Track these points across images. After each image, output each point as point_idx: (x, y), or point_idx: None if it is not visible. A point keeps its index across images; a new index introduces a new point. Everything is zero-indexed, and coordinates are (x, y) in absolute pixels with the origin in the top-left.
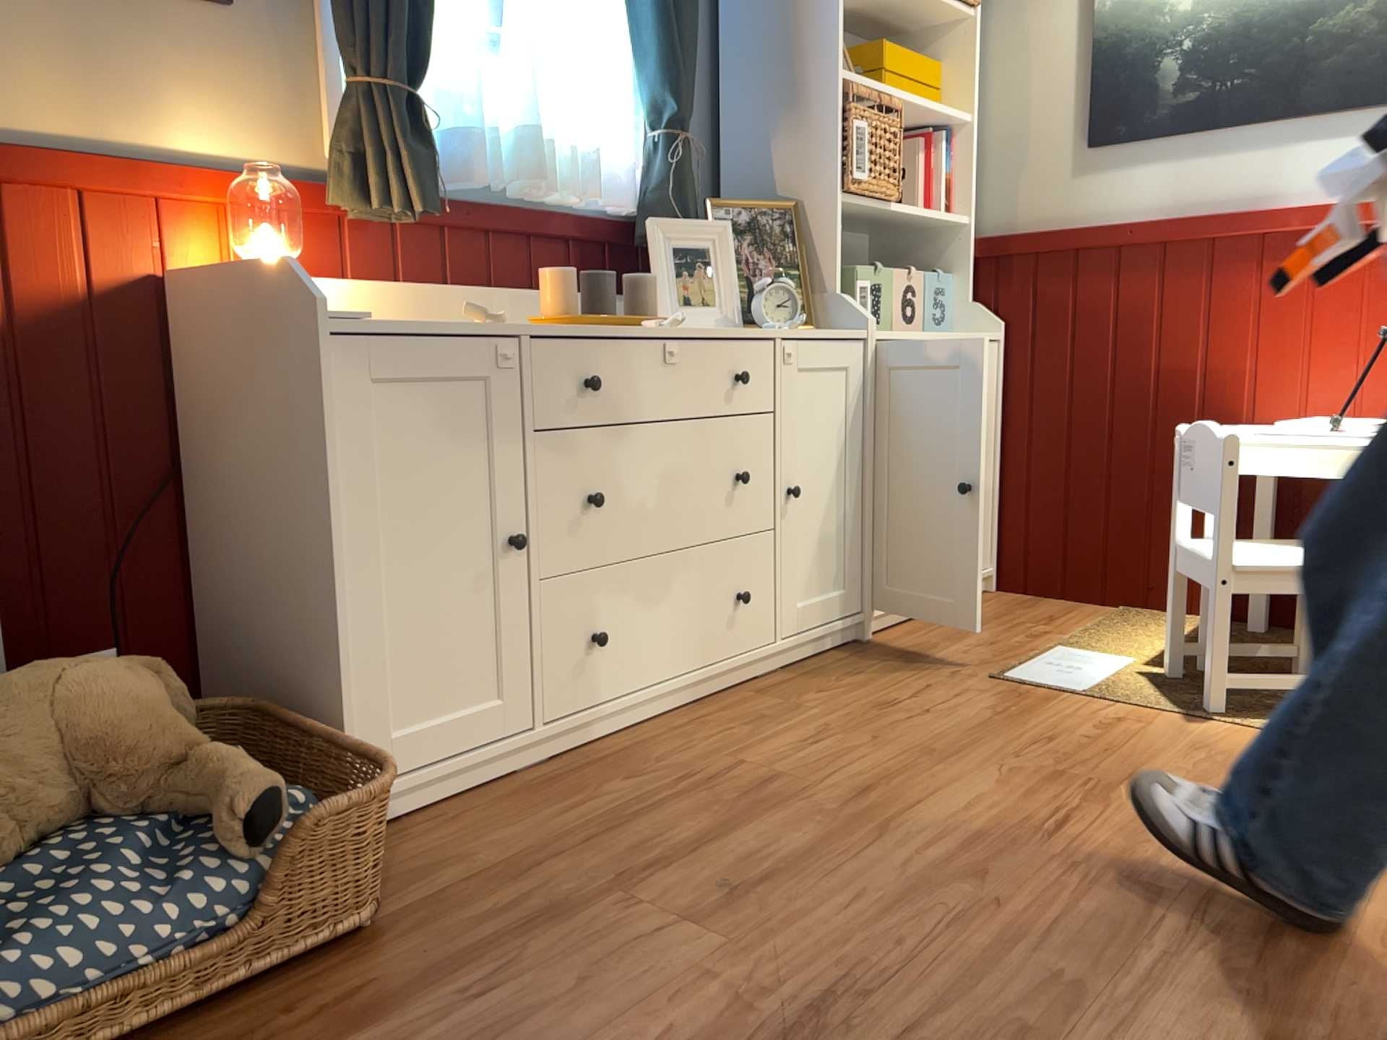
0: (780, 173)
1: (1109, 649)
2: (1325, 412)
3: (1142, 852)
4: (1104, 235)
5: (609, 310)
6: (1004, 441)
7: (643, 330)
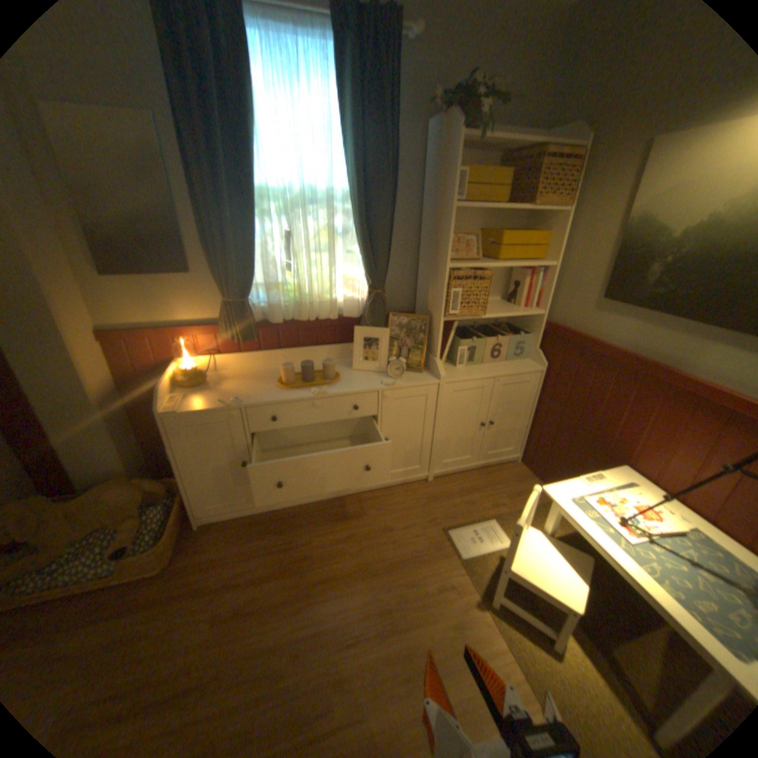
0: (429, 300)
1: (512, 533)
2: (671, 487)
3: (355, 682)
4: (596, 347)
5: (310, 377)
6: (537, 412)
7: (305, 396)
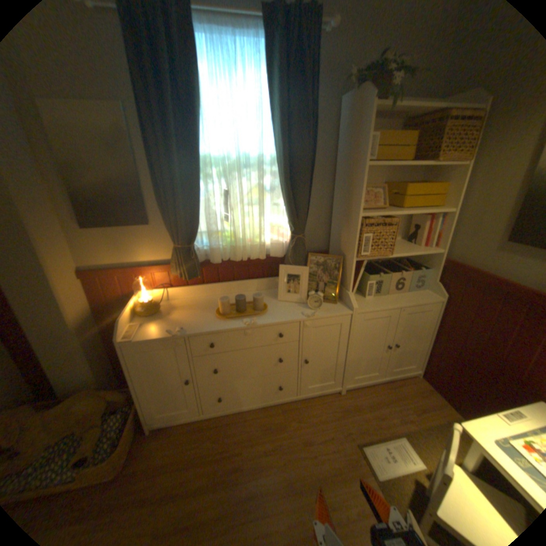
0: (342, 242)
1: (424, 453)
2: None
3: None
4: (502, 284)
5: (242, 309)
6: (438, 336)
7: (238, 326)
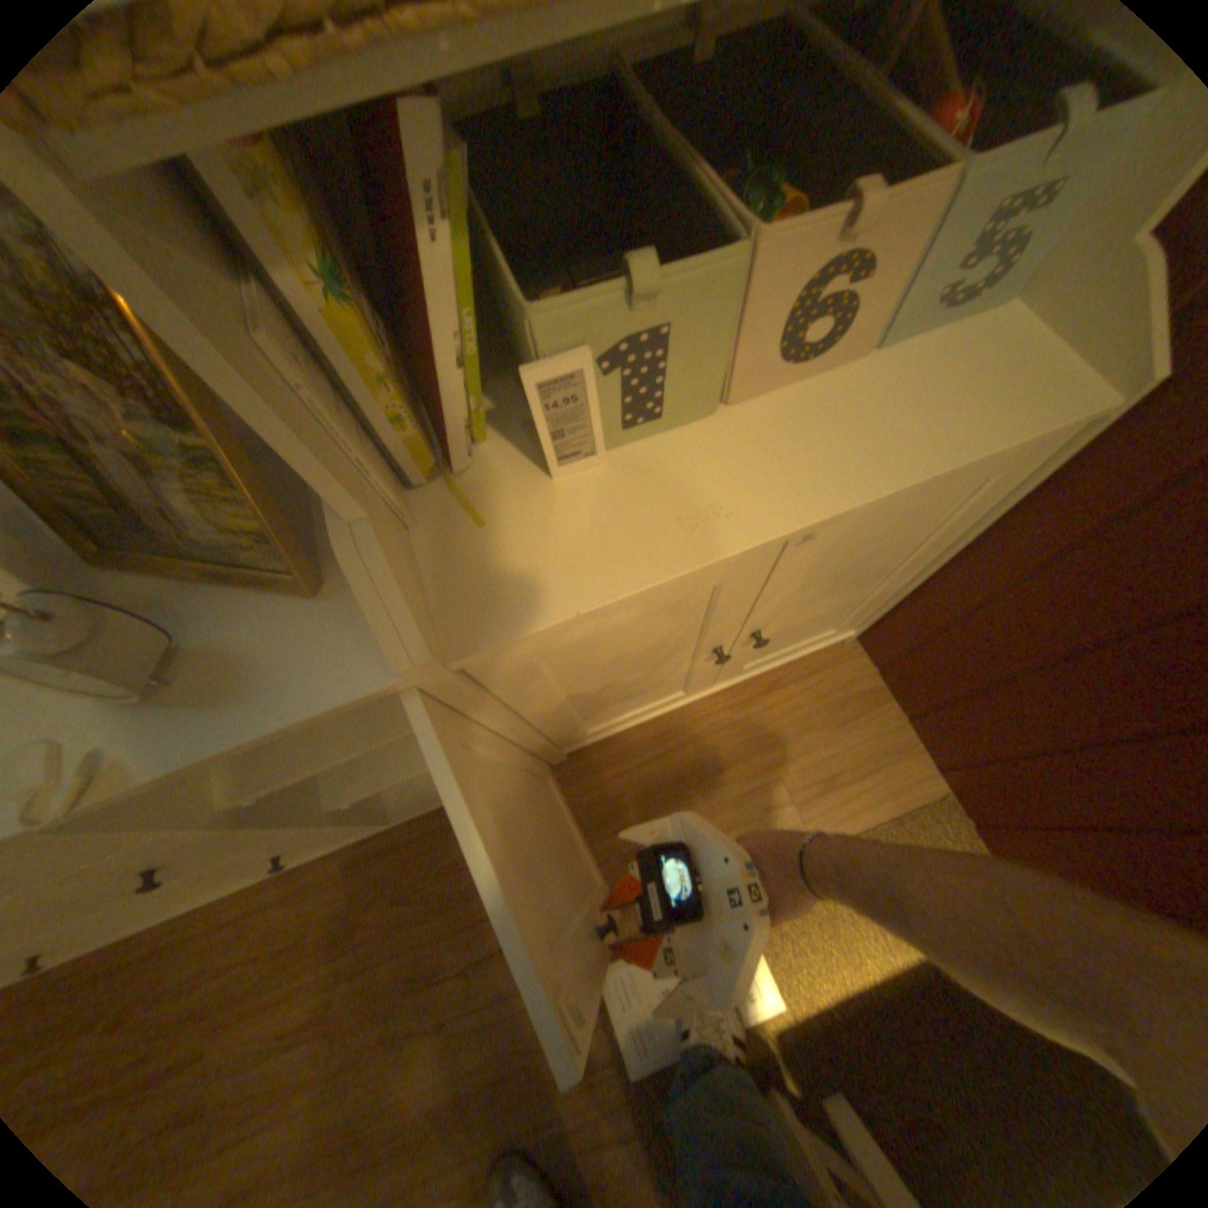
0: None
1: (790, 954)
2: None
3: None
4: None
5: None
6: (971, 554)
7: None
